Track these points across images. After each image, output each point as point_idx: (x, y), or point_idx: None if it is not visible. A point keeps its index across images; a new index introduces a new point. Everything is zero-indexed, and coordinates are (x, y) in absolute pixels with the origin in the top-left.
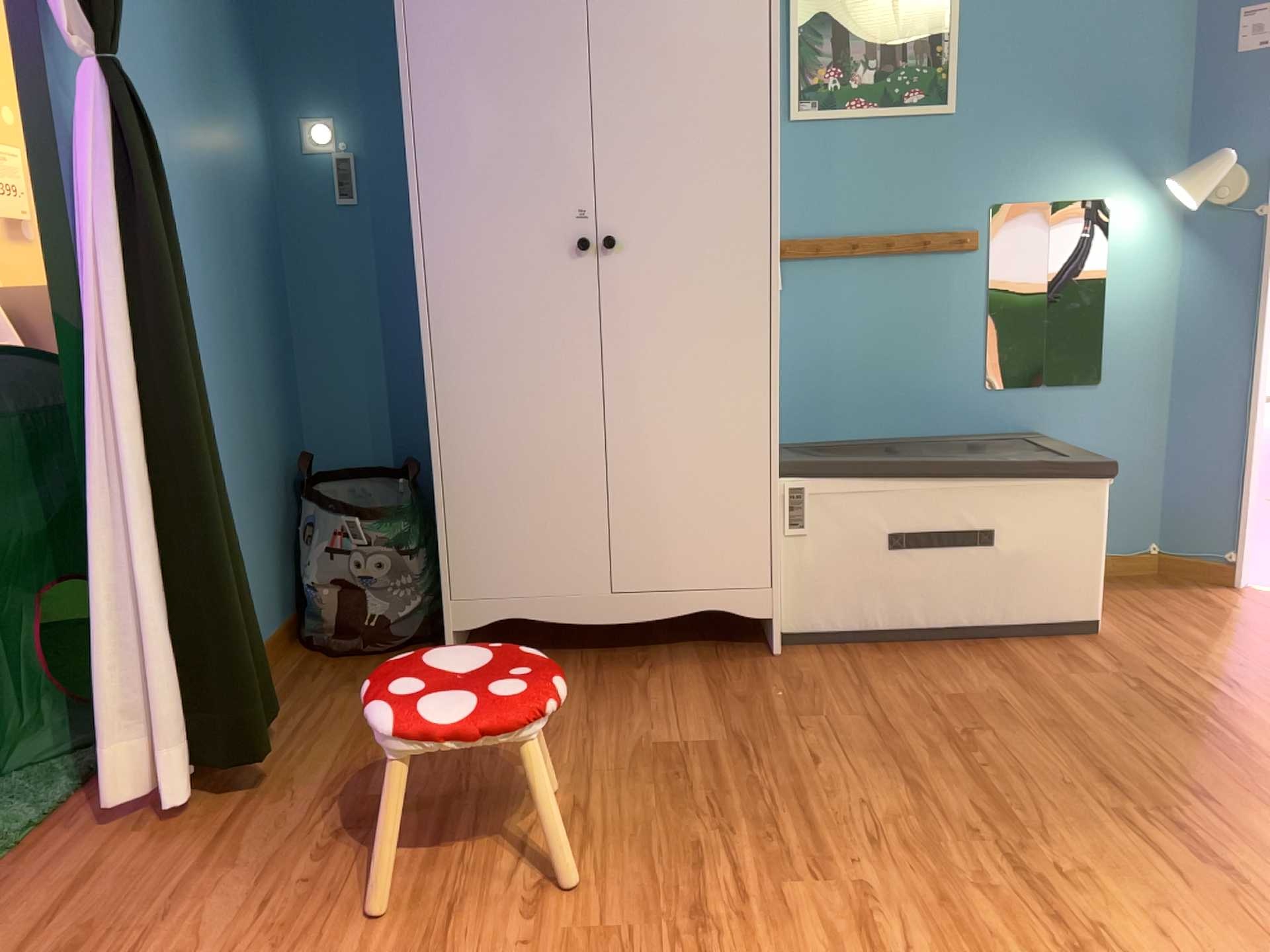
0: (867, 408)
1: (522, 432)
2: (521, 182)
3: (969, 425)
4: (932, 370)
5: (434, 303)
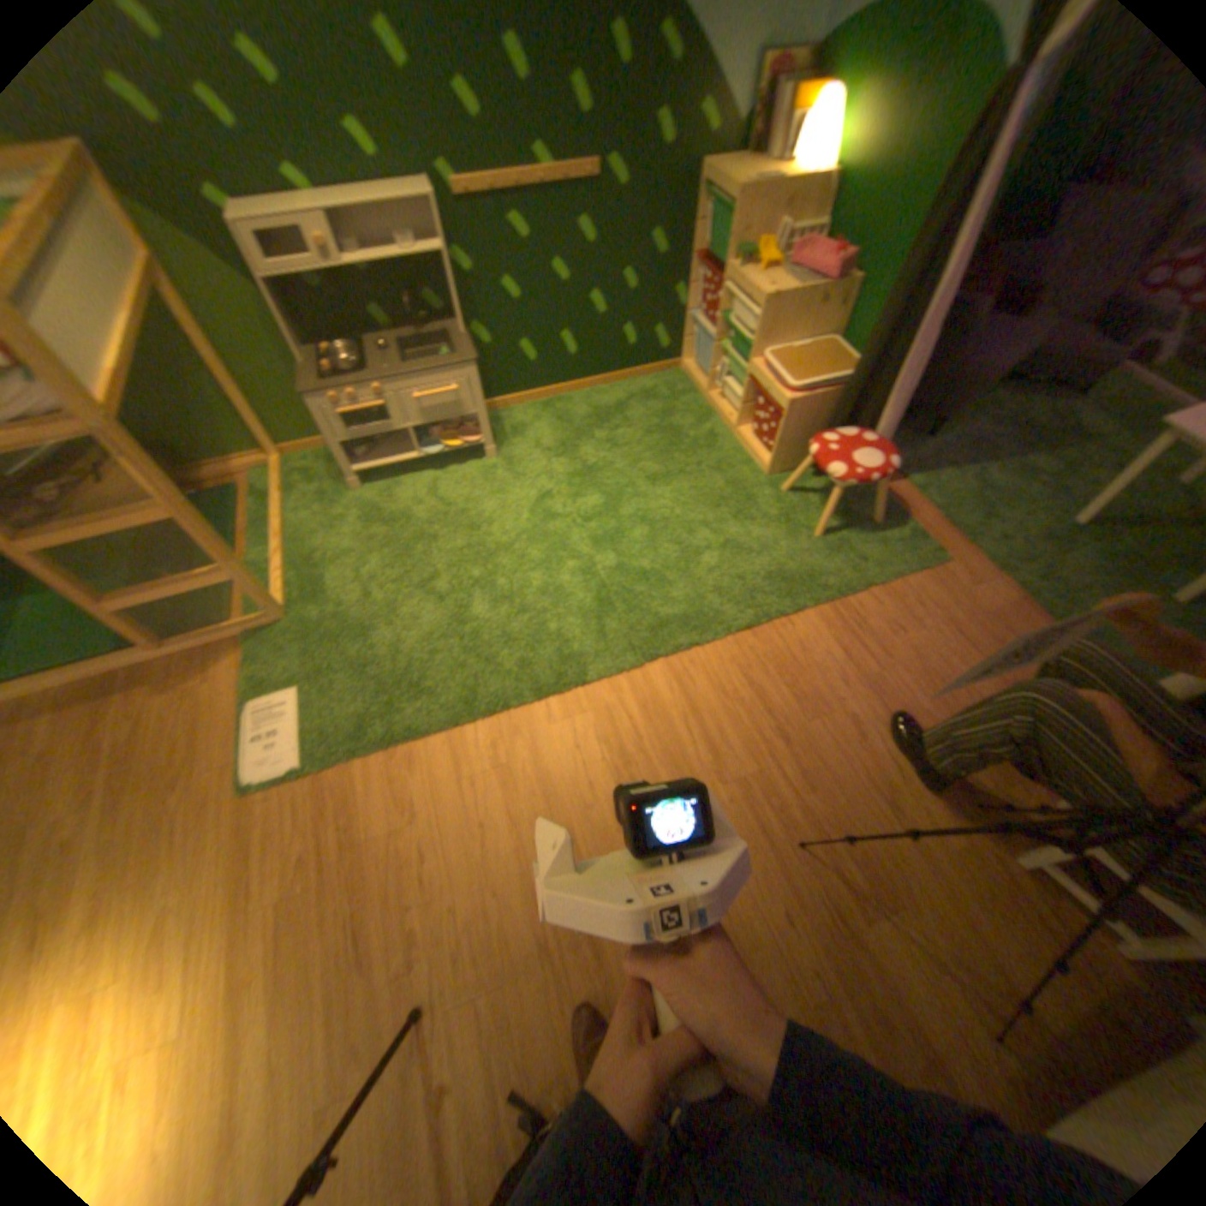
0: None
1: None
2: None
3: None
4: None
5: None
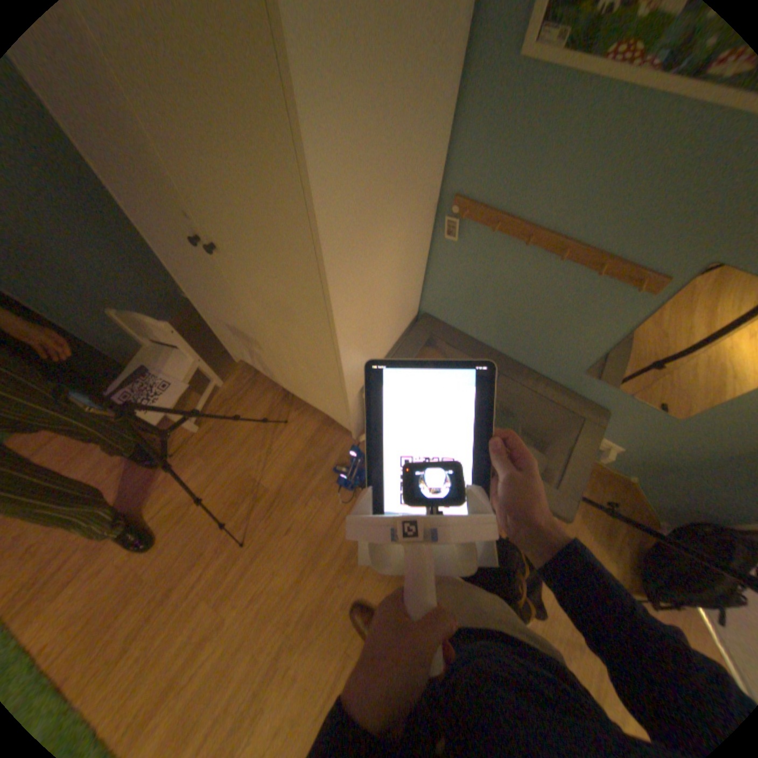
0: (495, 338)
1: (224, 315)
2: (137, 168)
3: (558, 383)
4: (553, 345)
5: (144, 228)
